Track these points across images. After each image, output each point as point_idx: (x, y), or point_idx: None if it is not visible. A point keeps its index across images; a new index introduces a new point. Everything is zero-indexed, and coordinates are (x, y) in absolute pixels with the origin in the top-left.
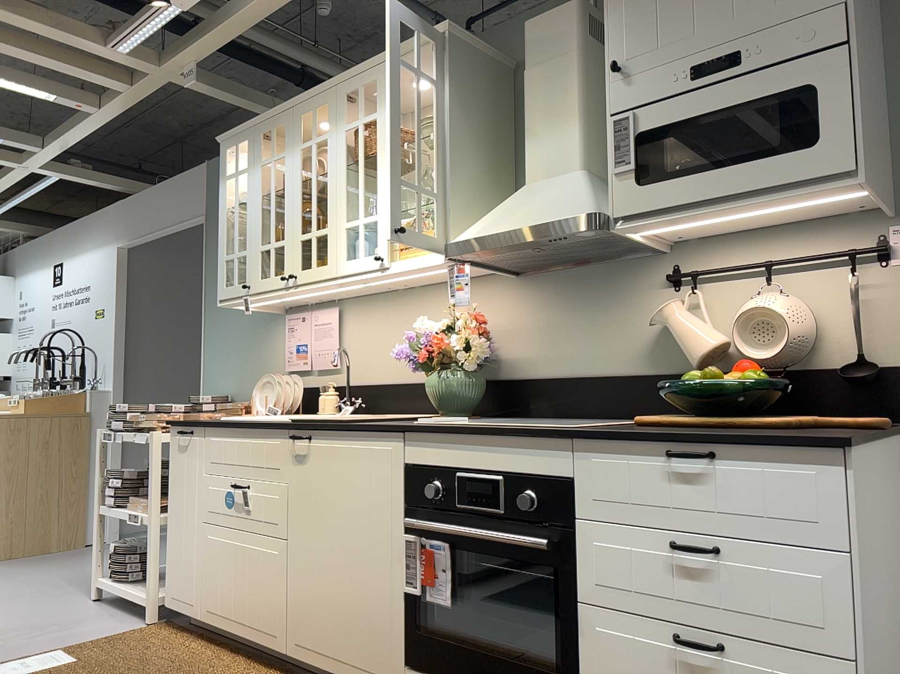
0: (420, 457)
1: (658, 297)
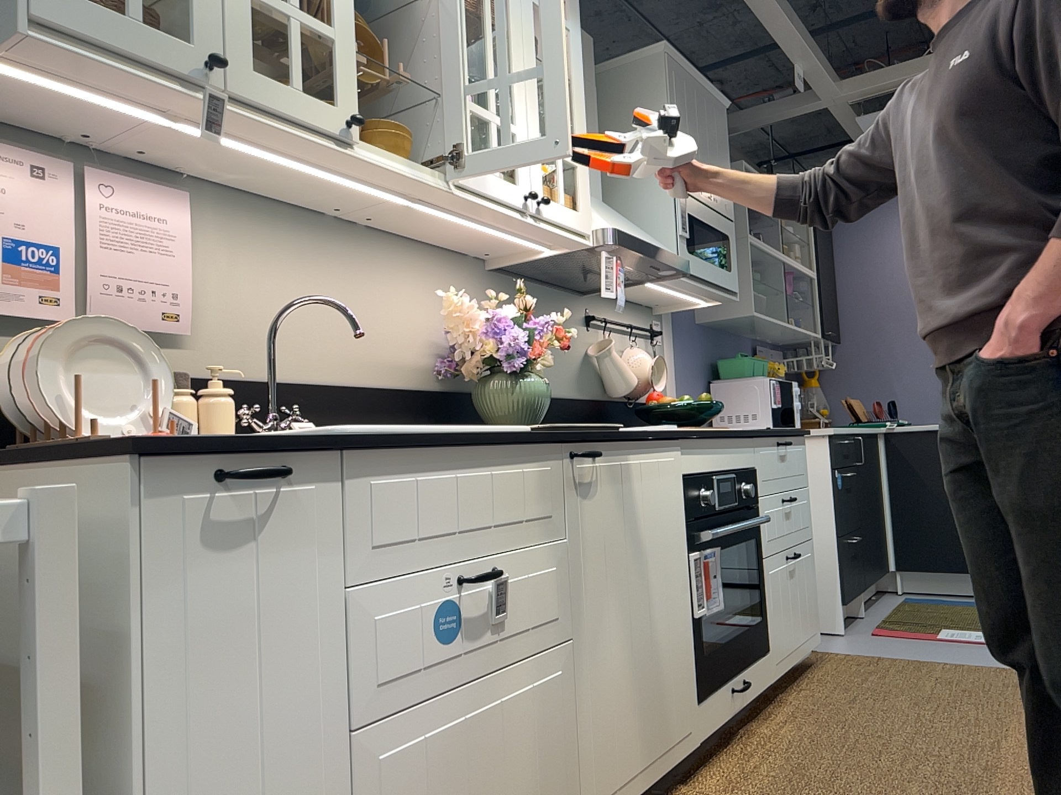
0: (693, 464)
1: (582, 332)
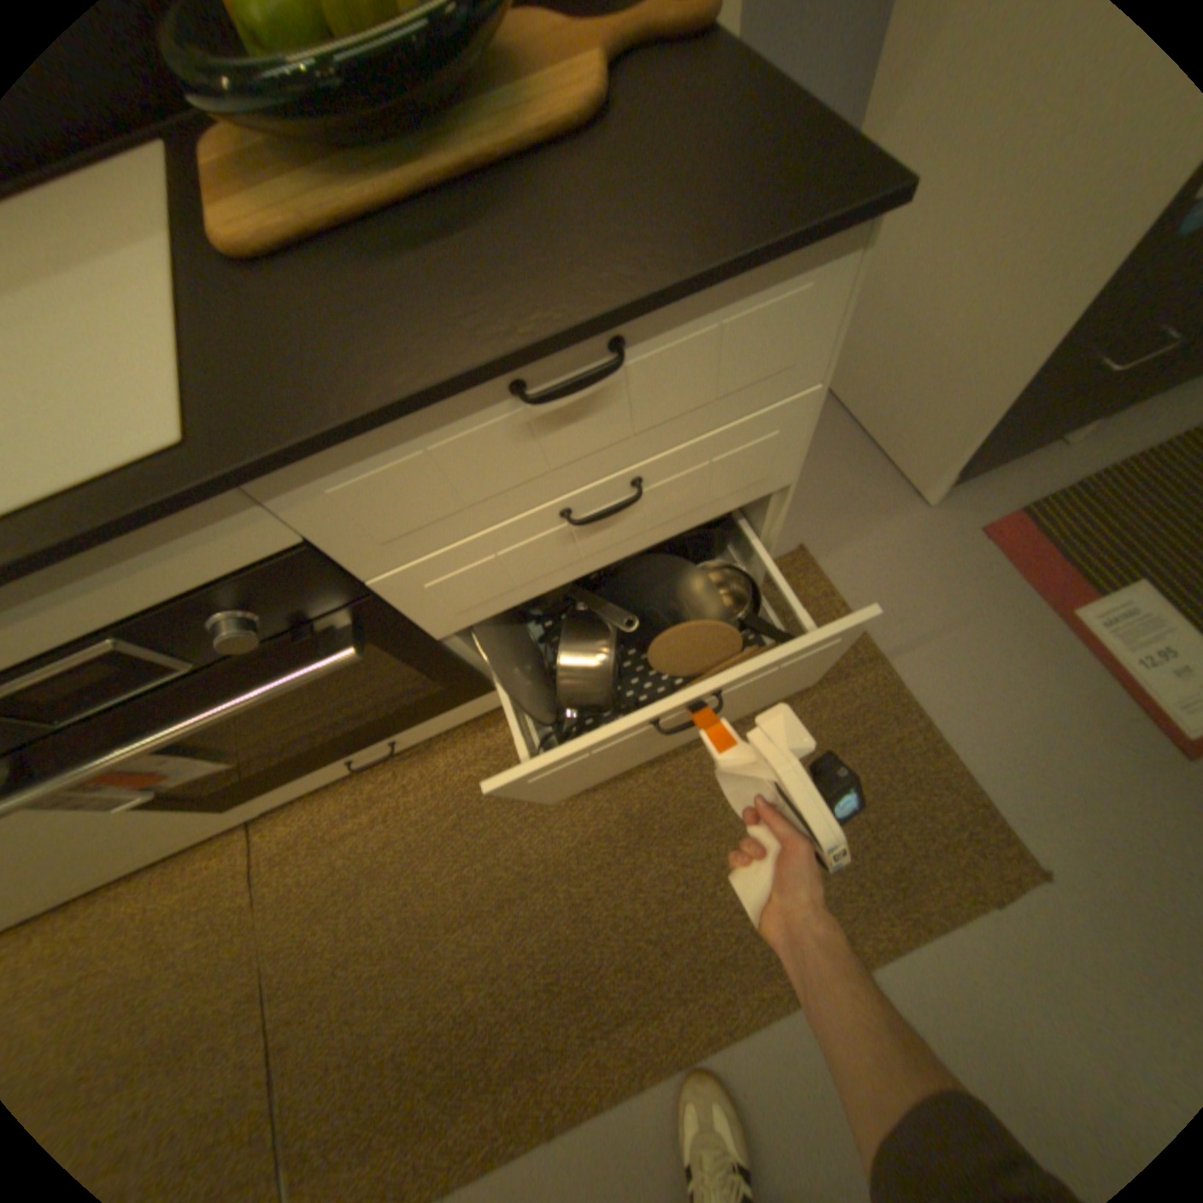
0: None
1: None
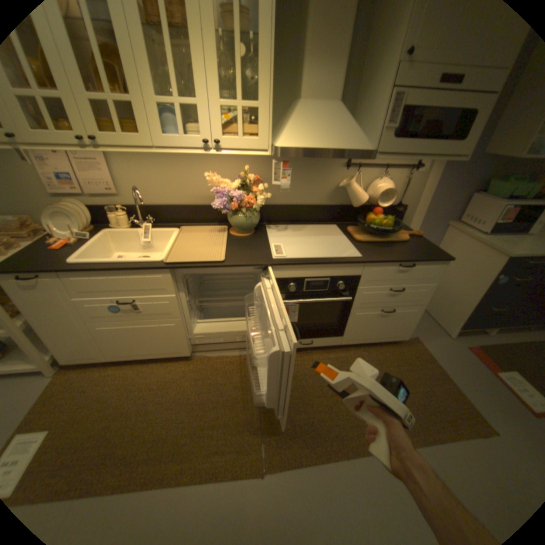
0: (283, 274)
1: (339, 171)
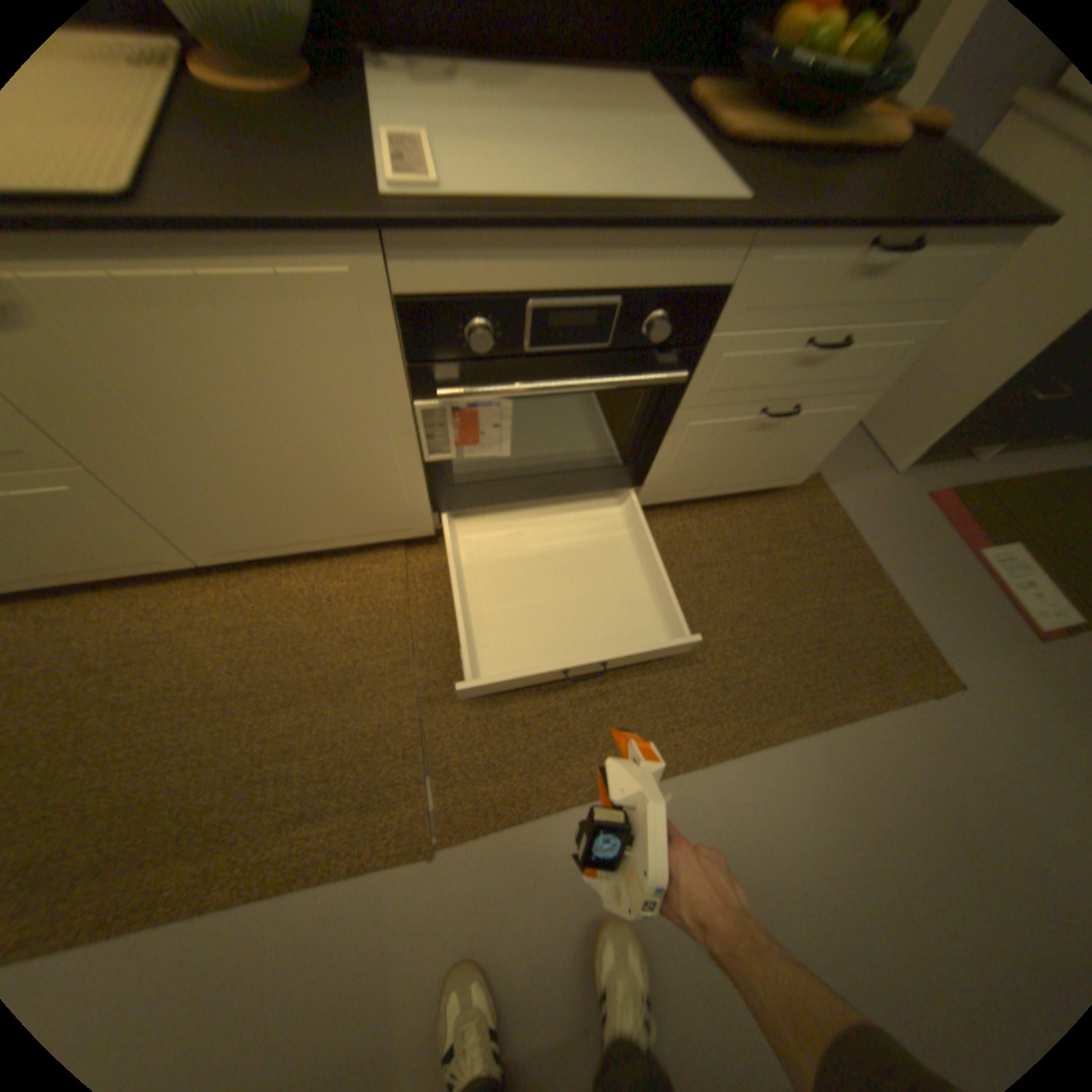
0: (436, 280)
1: None
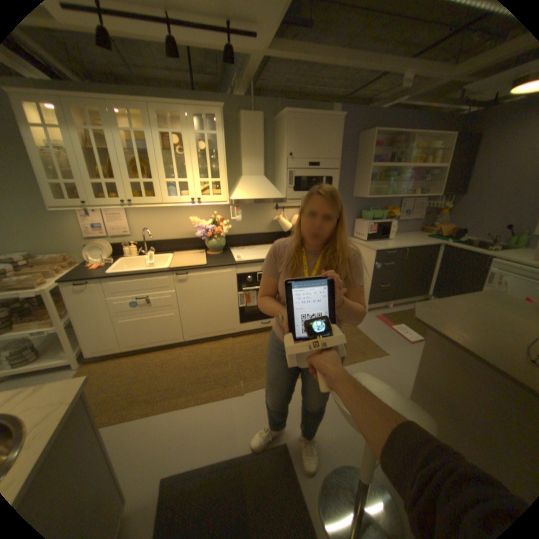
0: (243, 271)
1: (272, 212)
